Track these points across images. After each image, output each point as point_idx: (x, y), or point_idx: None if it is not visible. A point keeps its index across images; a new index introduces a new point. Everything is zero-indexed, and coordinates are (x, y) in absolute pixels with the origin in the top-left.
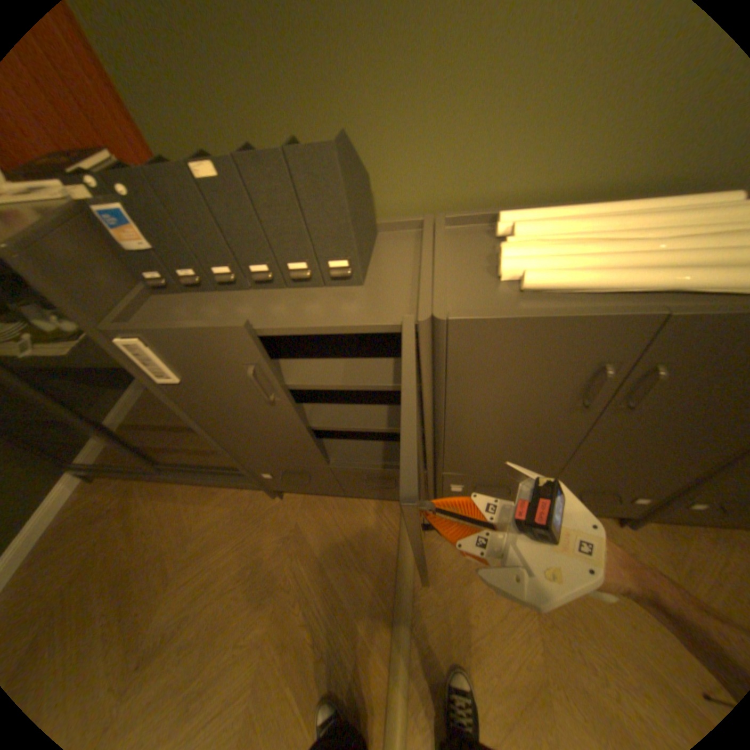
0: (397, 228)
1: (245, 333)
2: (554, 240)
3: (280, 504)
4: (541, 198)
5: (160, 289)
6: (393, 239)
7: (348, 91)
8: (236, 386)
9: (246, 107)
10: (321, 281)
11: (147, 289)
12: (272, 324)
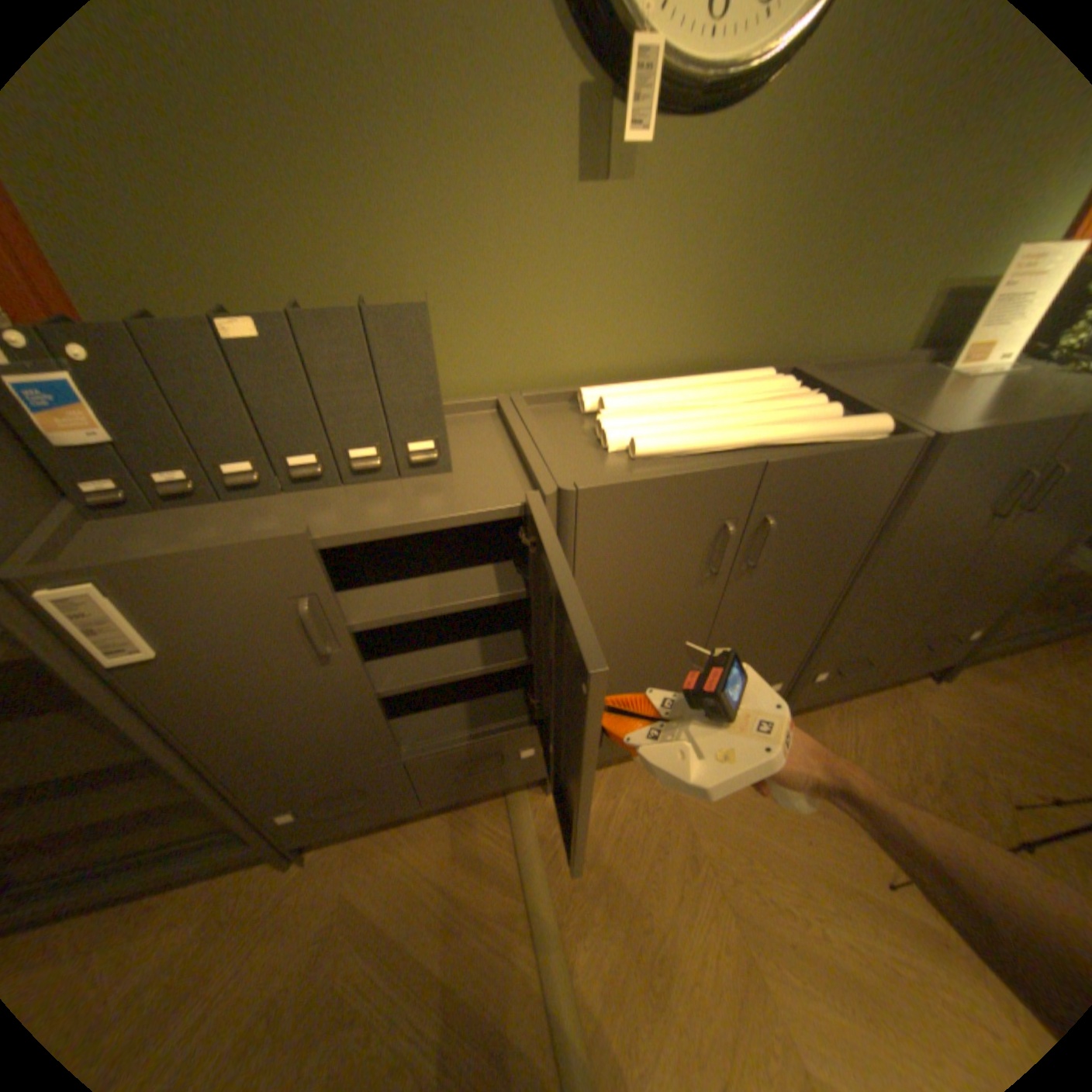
0: (467, 410)
1: (306, 544)
2: (646, 411)
3: (302, 874)
4: (614, 376)
5: (112, 508)
6: (464, 422)
7: (401, 257)
8: (267, 642)
9: (258, 262)
10: (397, 470)
11: (82, 511)
12: (352, 524)
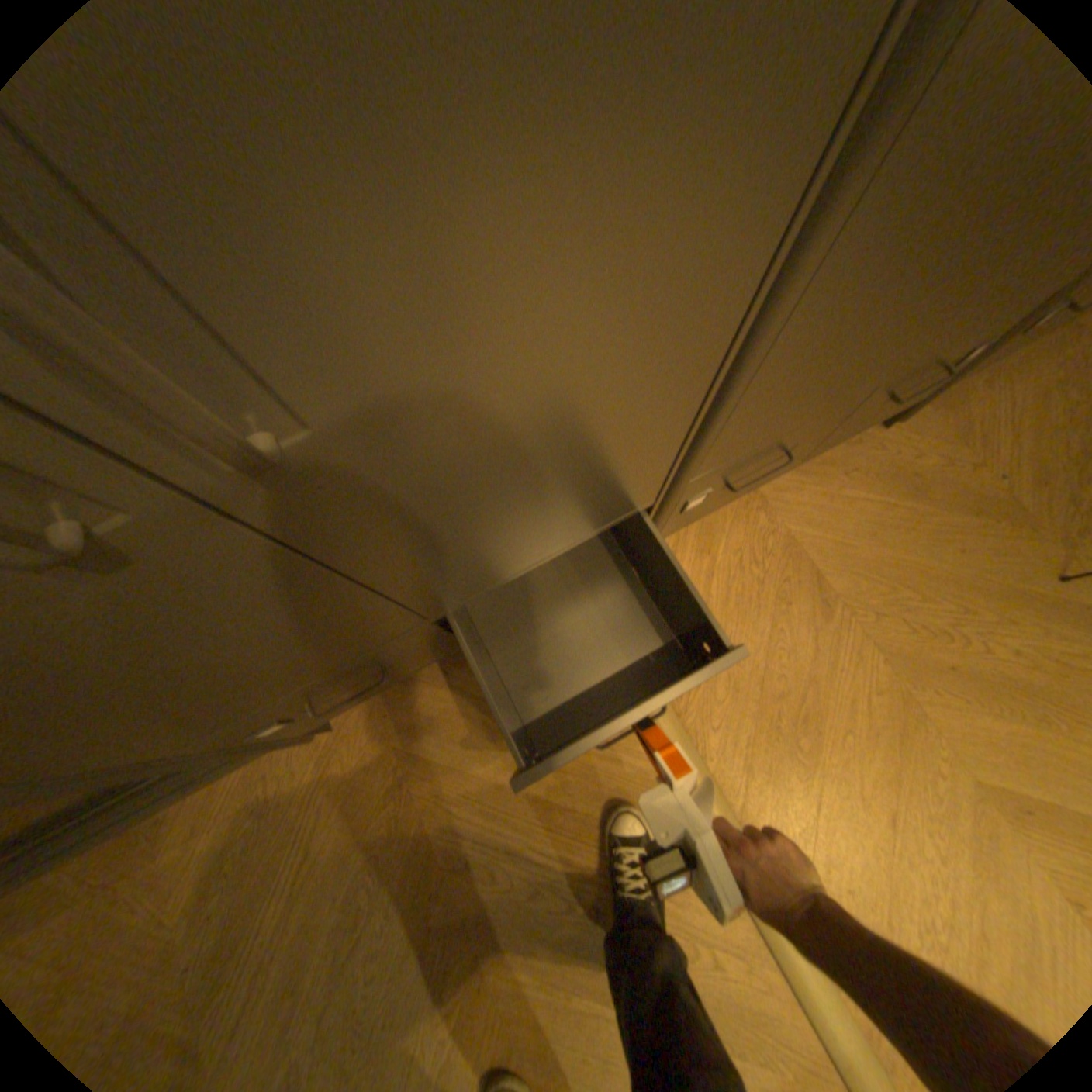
0: None
1: None
2: None
3: (333, 739)
4: None
5: None
6: None
7: None
8: None
9: None
10: None
11: None
12: None
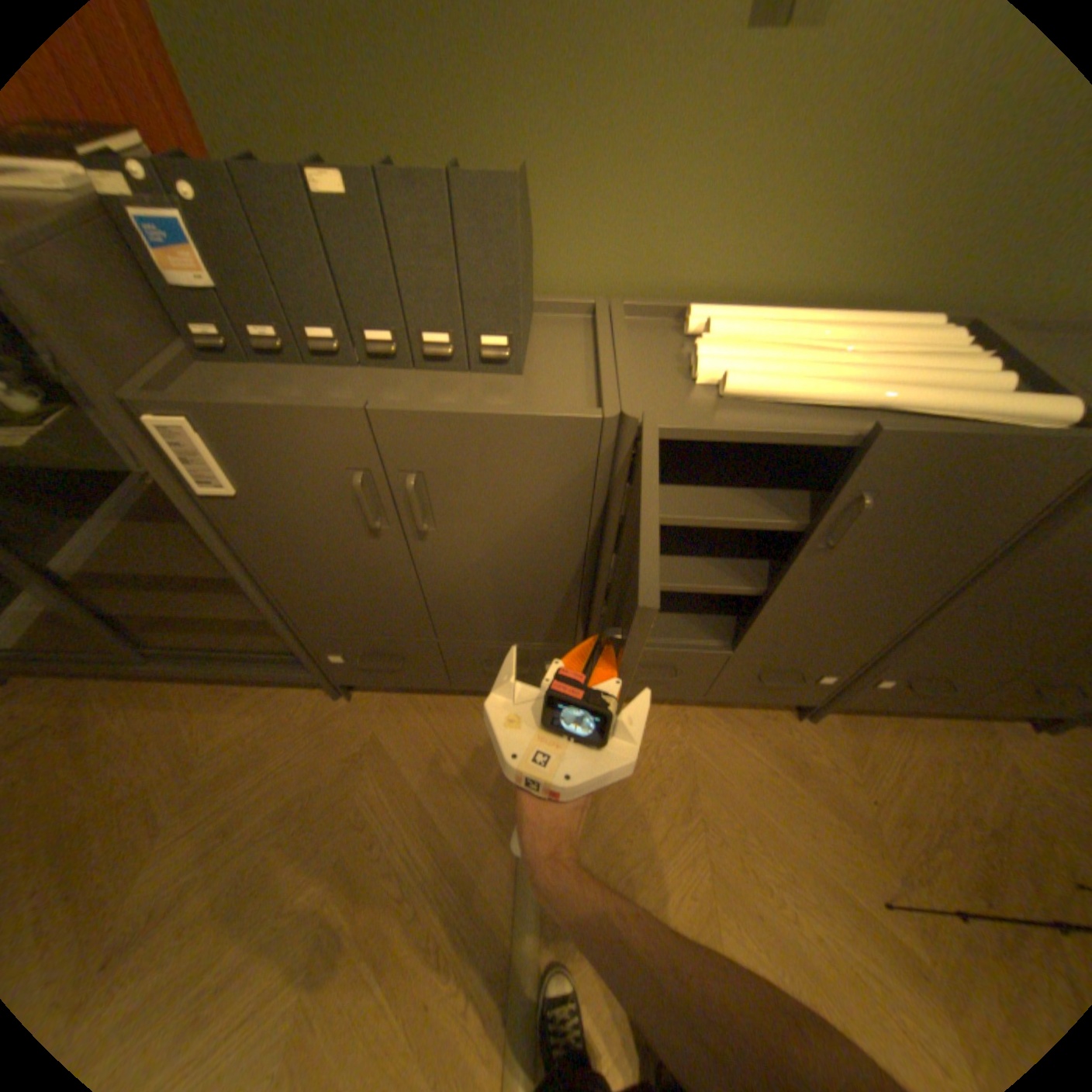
0: (561, 310)
1: (363, 419)
2: (757, 342)
3: (348, 706)
4: (738, 295)
5: (215, 352)
6: (555, 324)
7: (518, 117)
8: (326, 504)
9: (372, 110)
10: (467, 362)
11: (192, 350)
12: (406, 408)
